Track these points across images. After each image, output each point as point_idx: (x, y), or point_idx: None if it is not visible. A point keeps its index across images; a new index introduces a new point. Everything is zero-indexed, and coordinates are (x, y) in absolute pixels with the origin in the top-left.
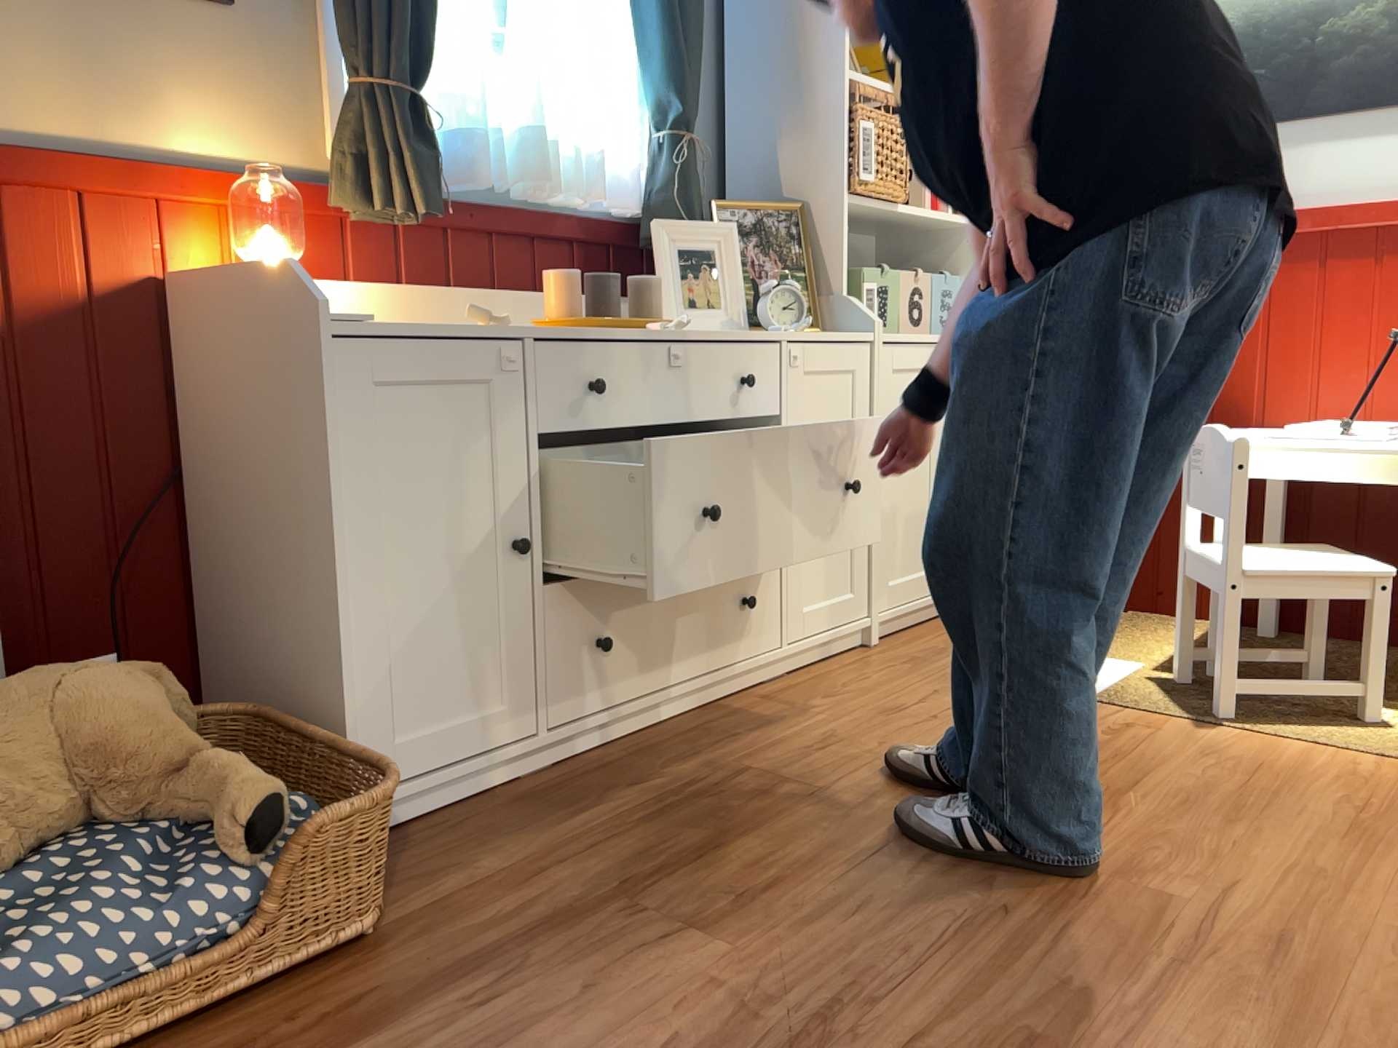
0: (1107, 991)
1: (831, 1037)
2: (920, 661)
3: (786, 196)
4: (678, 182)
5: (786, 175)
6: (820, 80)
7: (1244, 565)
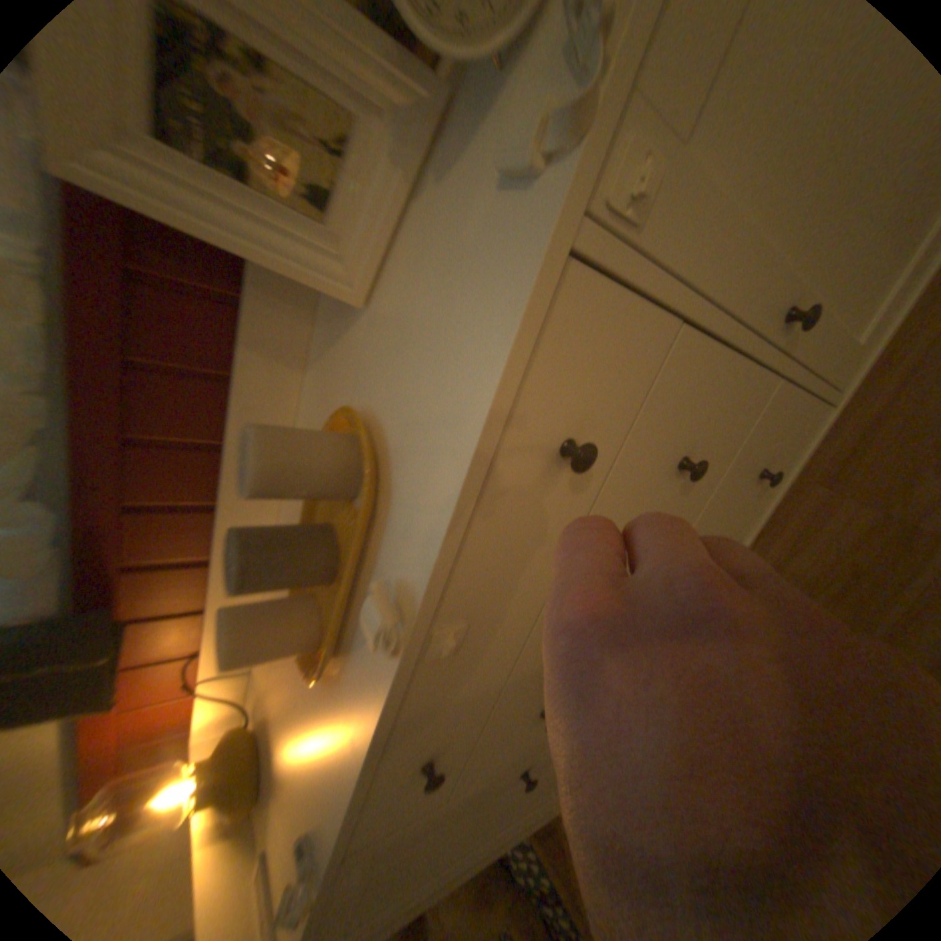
0: None
1: None
2: None
3: None
4: None
5: None
6: None
7: None
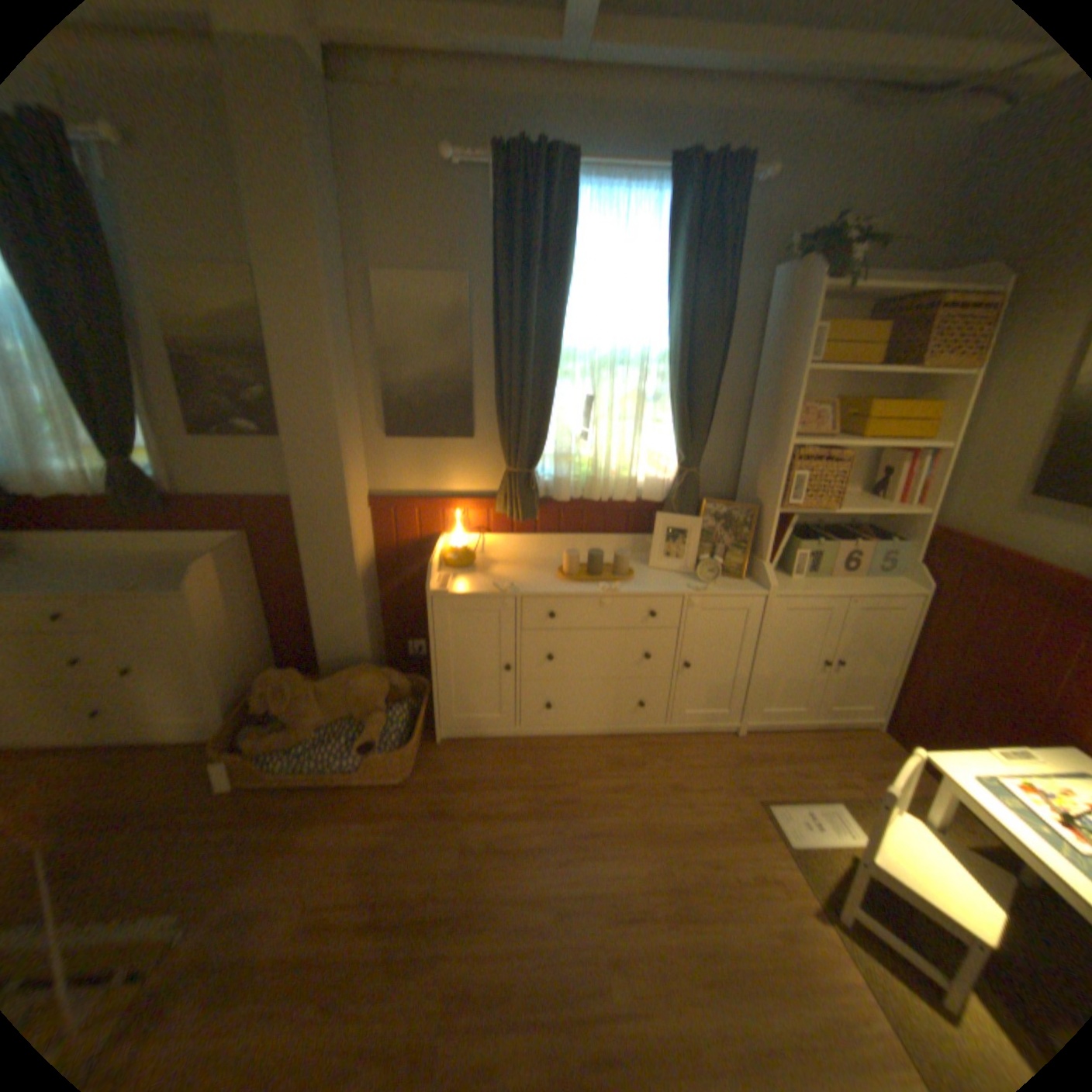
0: (518, 1008)
1: (430, 934)
2: (749, 761)
3: (756, 496)
4: (677, 494)
5: (758, 485)
6: (780, 441)
7: (886, 860)
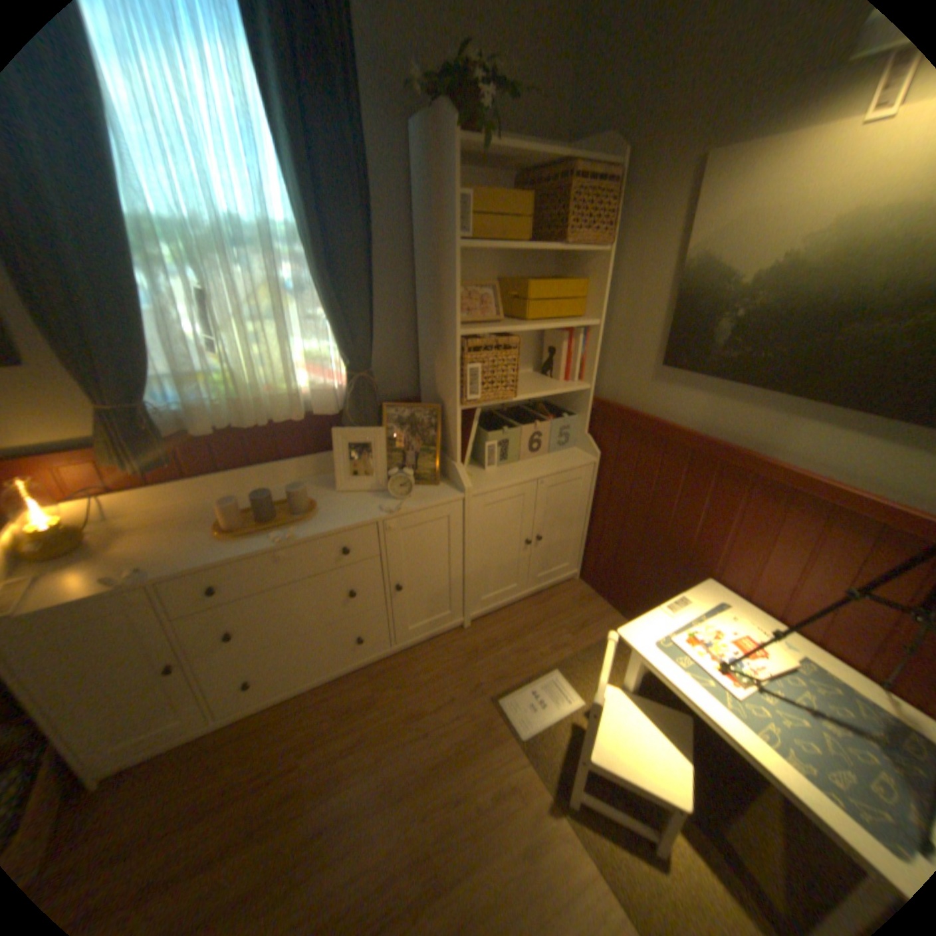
0: None
1: None
2: (475, 653)
3: (438, 392)
4: (352, 402)
5: (438, 380)
6: (448, 332)
7: (599, 751)
